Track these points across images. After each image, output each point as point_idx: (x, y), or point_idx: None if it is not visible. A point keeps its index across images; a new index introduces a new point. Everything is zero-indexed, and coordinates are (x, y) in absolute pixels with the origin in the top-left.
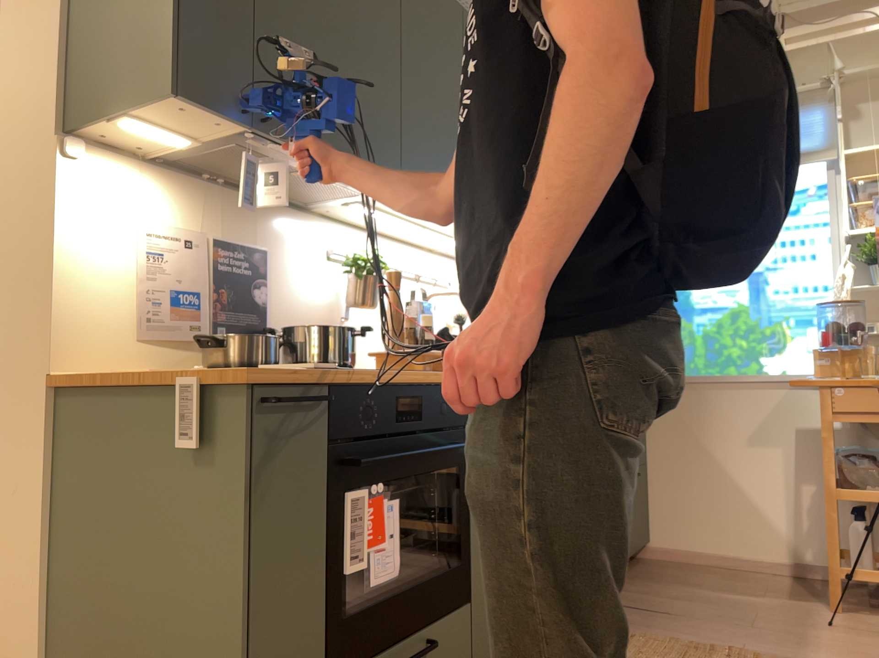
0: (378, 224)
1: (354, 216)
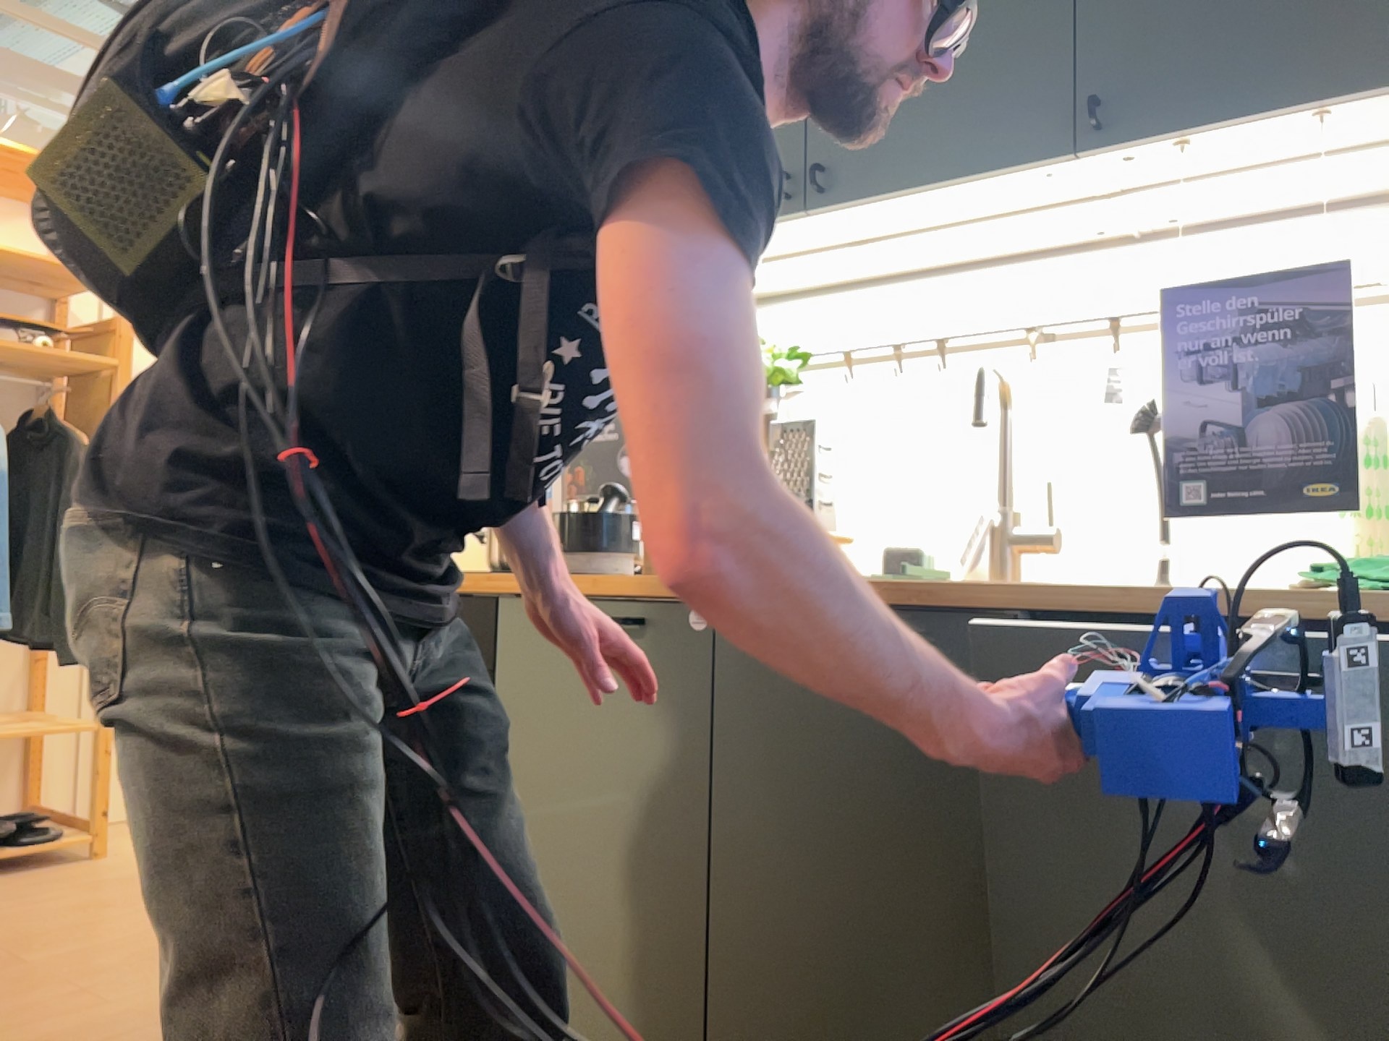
0: (853, 271)
1: (789, 281)
